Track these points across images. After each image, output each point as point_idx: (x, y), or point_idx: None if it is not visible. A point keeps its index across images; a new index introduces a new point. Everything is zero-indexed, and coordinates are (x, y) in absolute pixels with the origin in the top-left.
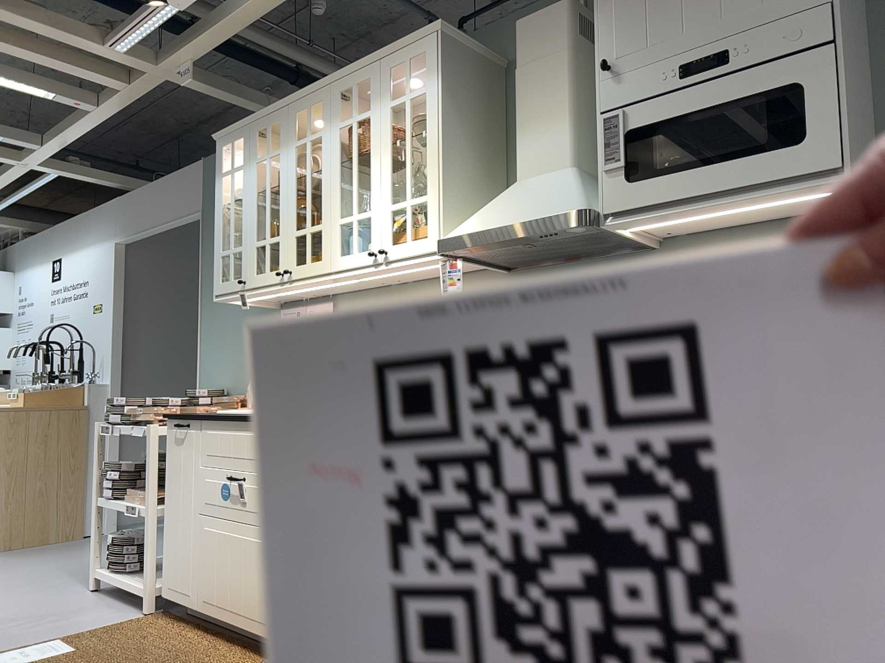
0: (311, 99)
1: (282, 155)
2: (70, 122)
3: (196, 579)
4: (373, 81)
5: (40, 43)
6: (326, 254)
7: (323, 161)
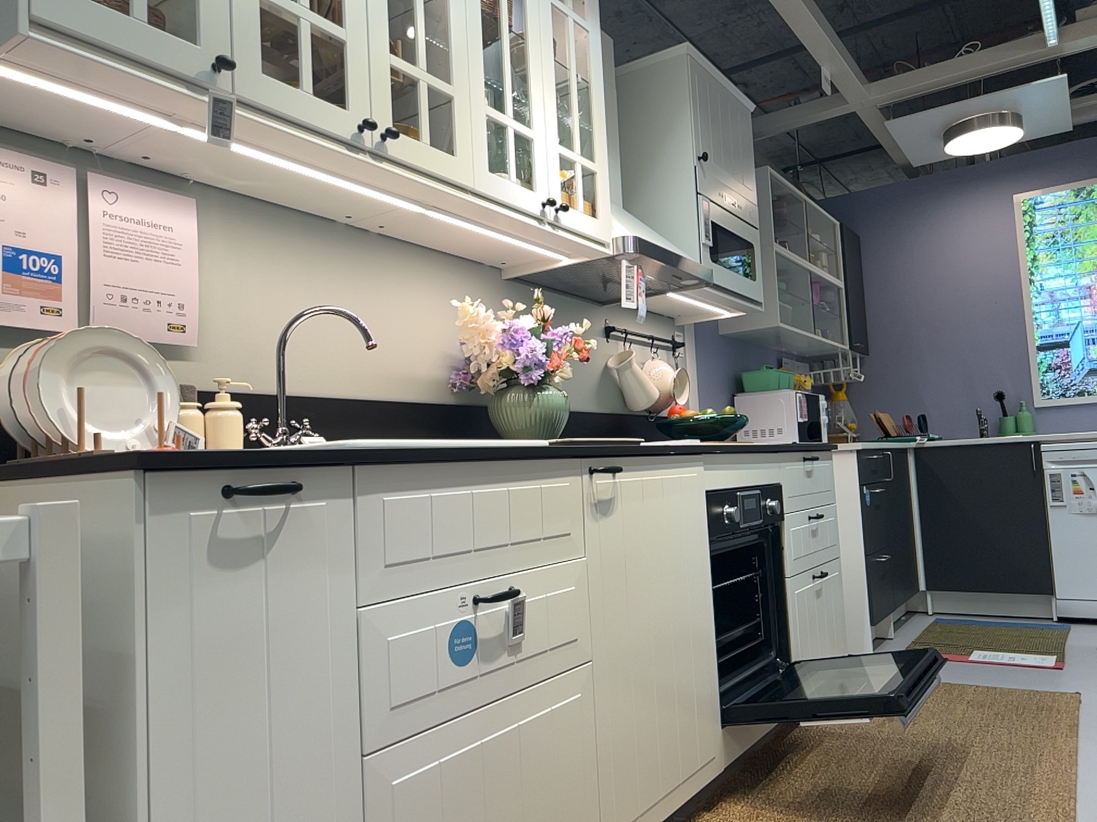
0: None
1: None
2: None
3: None
4: None
5: None
6: (467, 152)
7: None
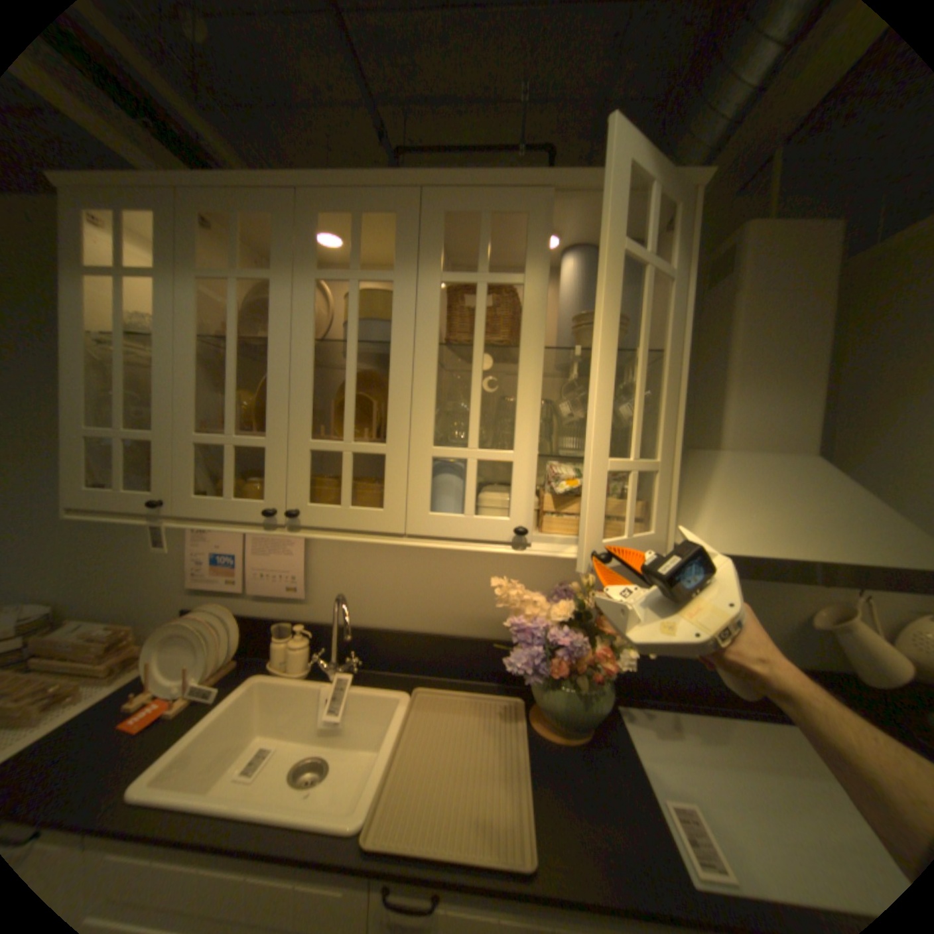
0: (366, 196)
1: (277, 283)
2: None
3: None
4: (537, 219)
5: None
6: (399, 501)
7: (395, 330)
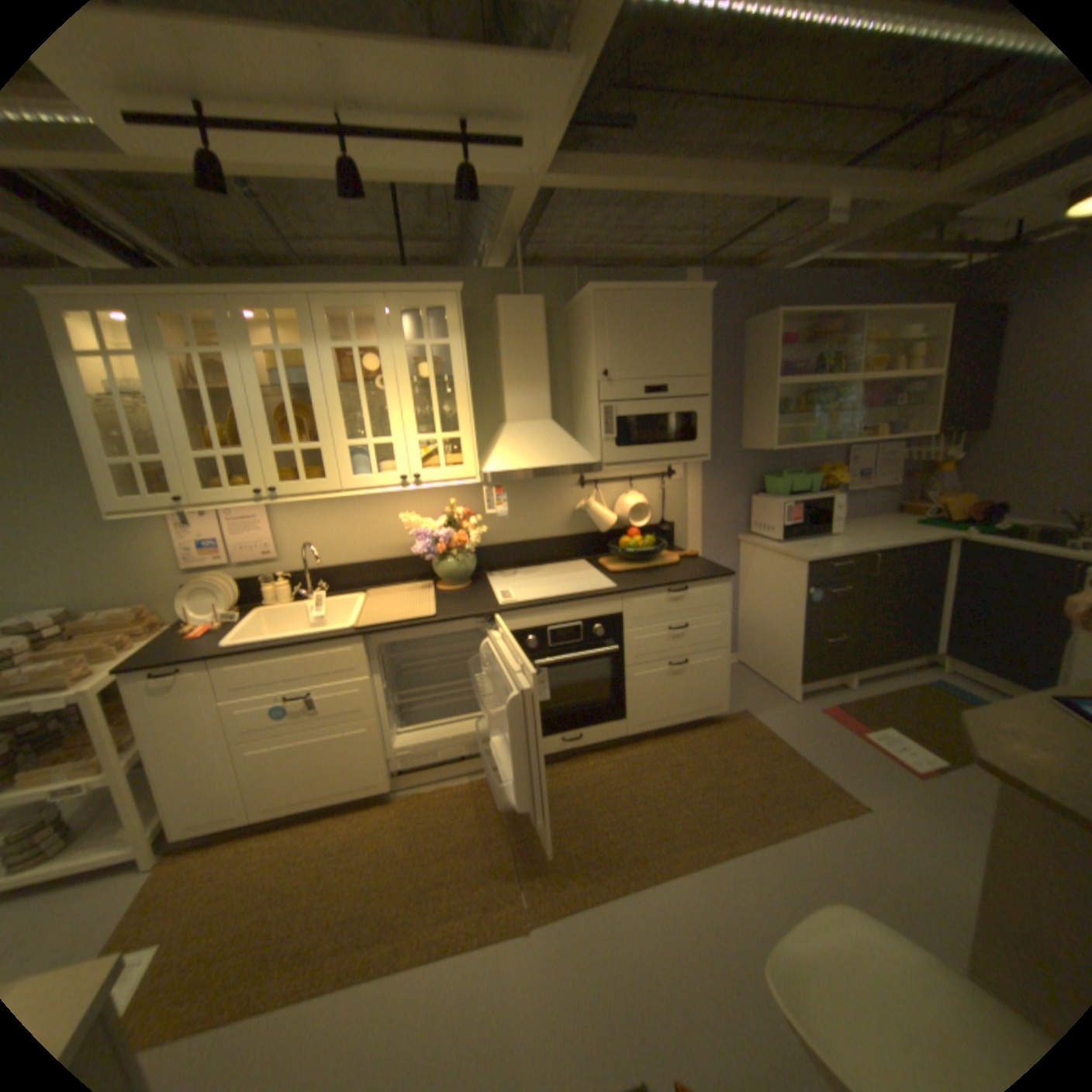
0: (274, 300)
1: (227, 356)
2: None
3: (242, 800)
4: (378, 312)
5: None
6: (335, 474)
7: (311, 378)
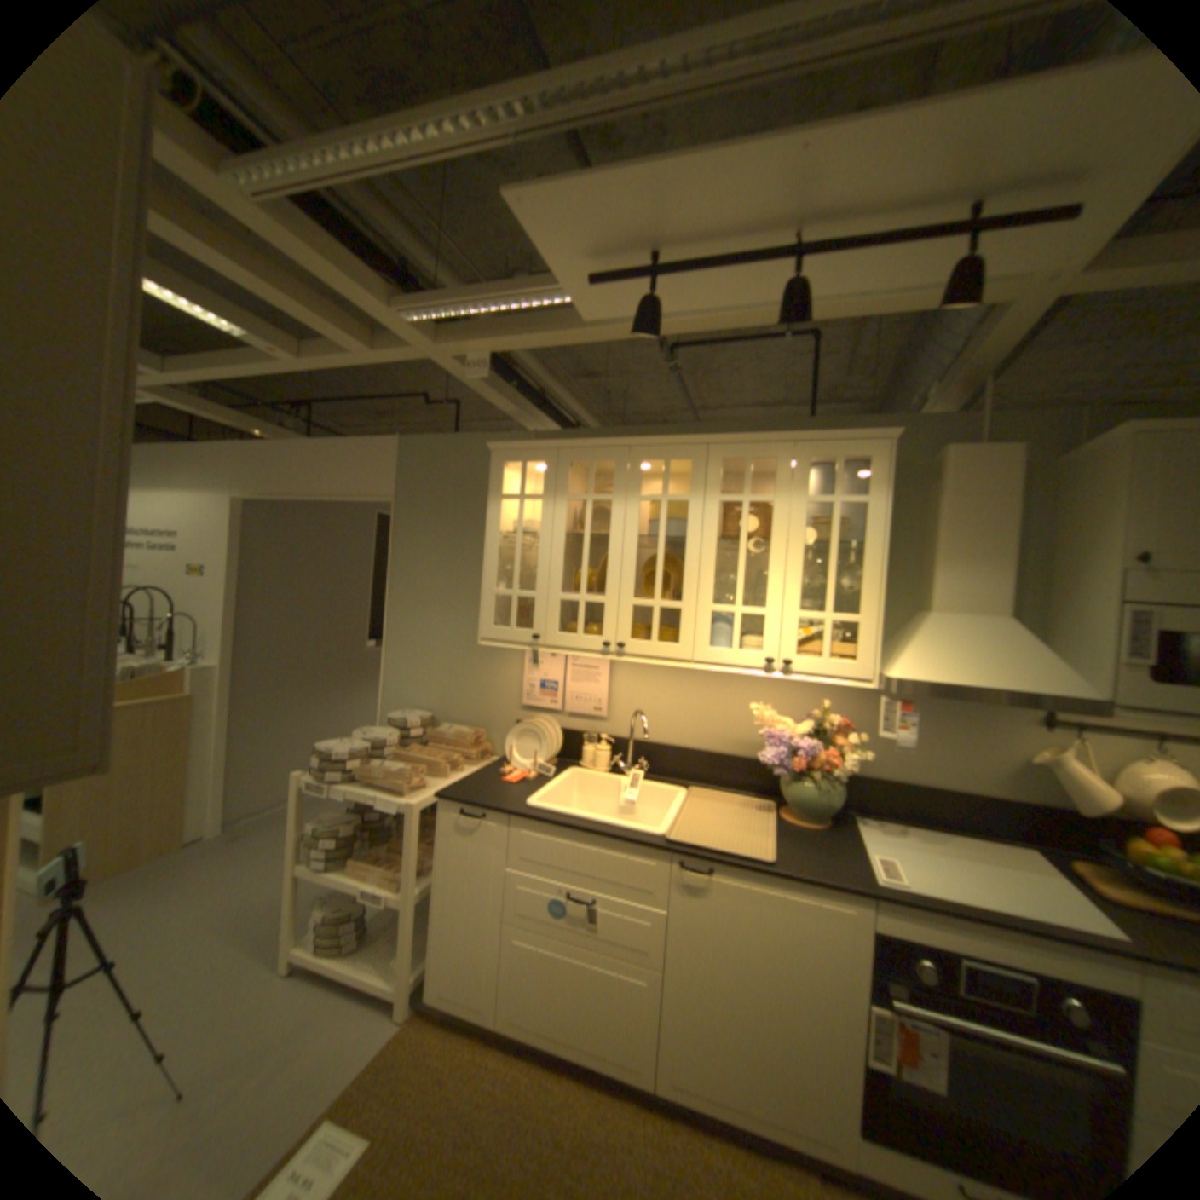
0: (673, 451)
1: (615, 504)
2: (222, 354)
3: (496, 997)
4: (782, 462)
5: (272, 267)
6: (688, 640)
7: (688, 531)
